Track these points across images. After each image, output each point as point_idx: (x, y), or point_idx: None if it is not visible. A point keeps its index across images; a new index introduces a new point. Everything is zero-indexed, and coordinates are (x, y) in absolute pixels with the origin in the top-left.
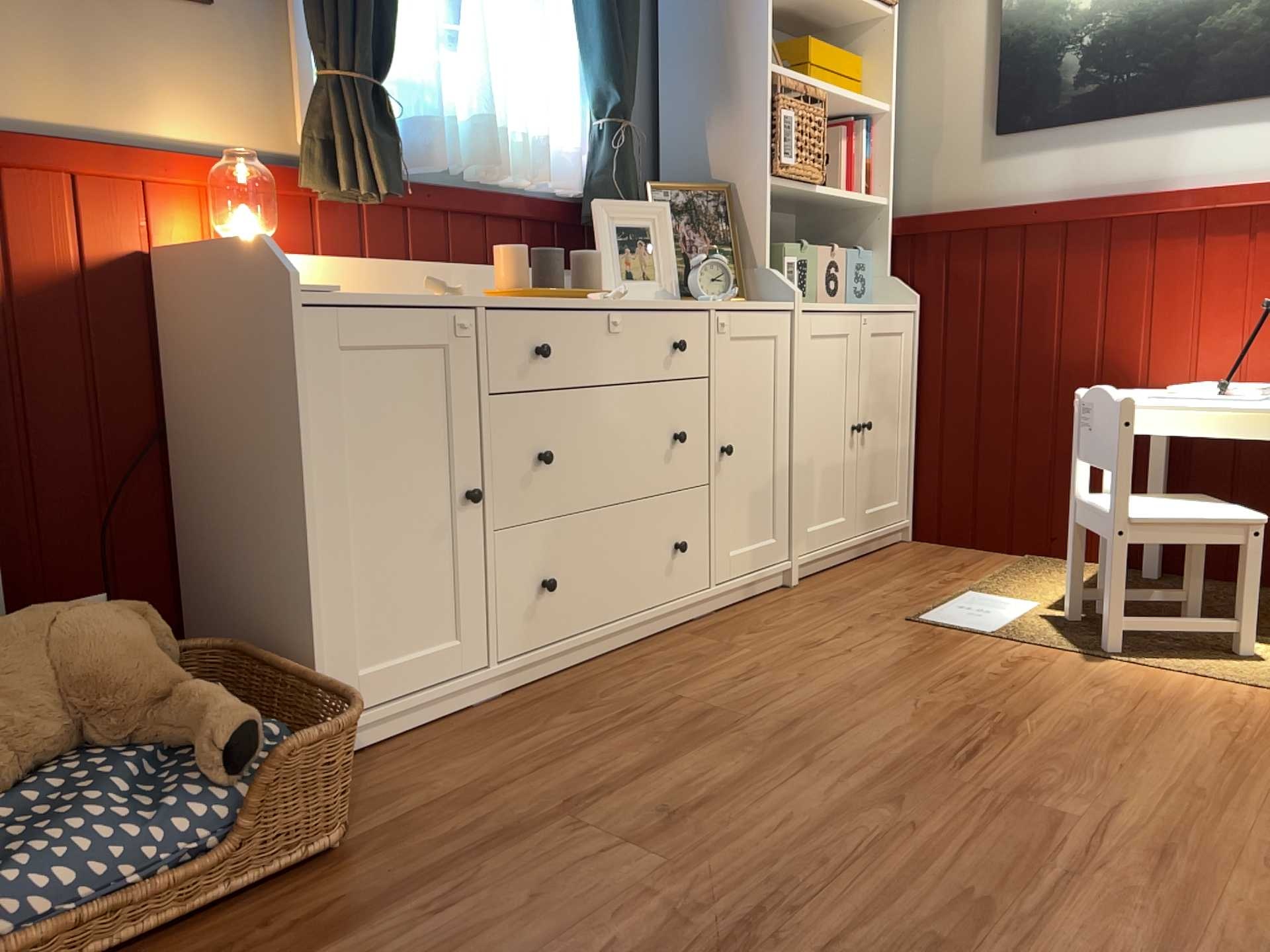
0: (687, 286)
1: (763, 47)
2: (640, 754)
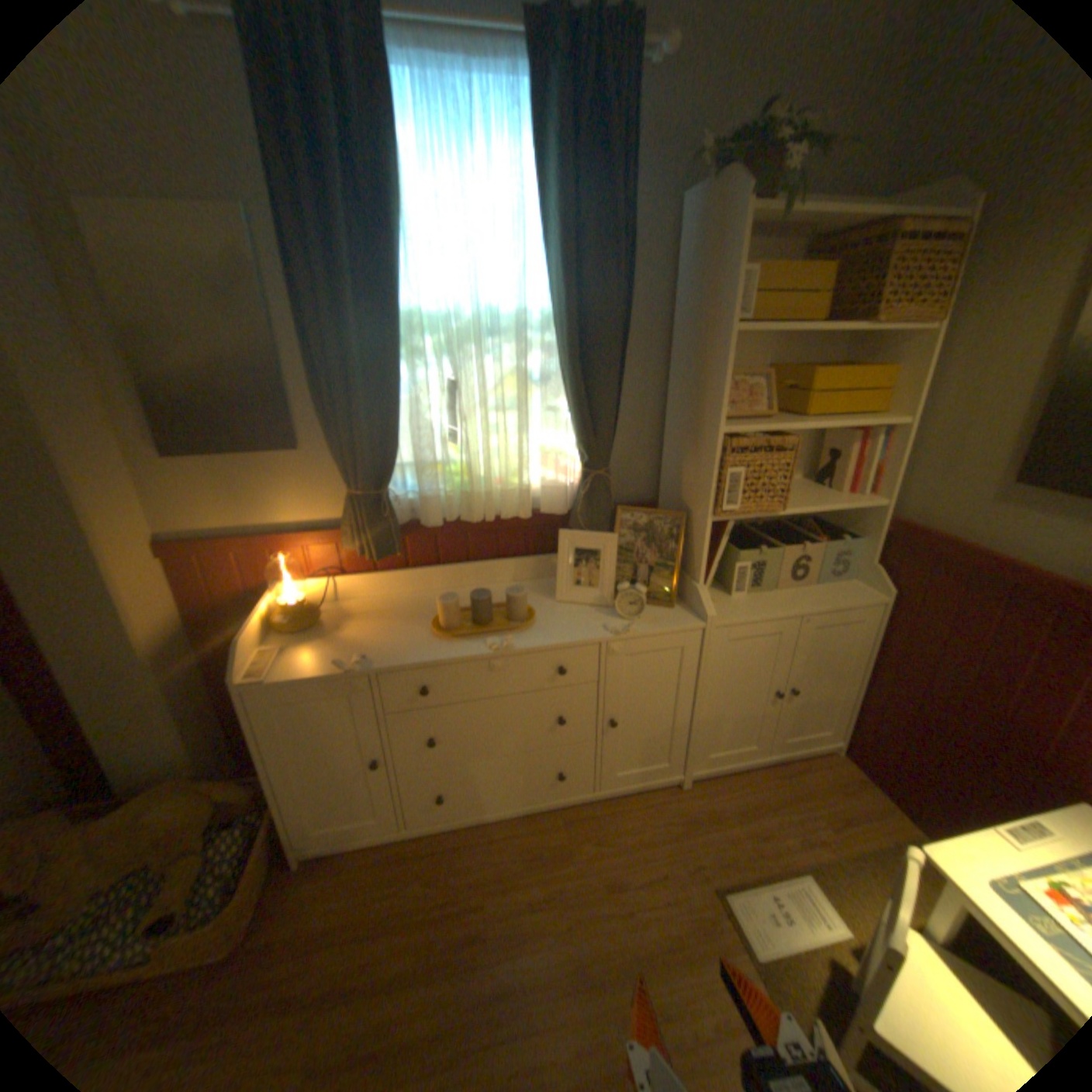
0: (616, 600)
1: (718, 415)
2: (404, 965)
